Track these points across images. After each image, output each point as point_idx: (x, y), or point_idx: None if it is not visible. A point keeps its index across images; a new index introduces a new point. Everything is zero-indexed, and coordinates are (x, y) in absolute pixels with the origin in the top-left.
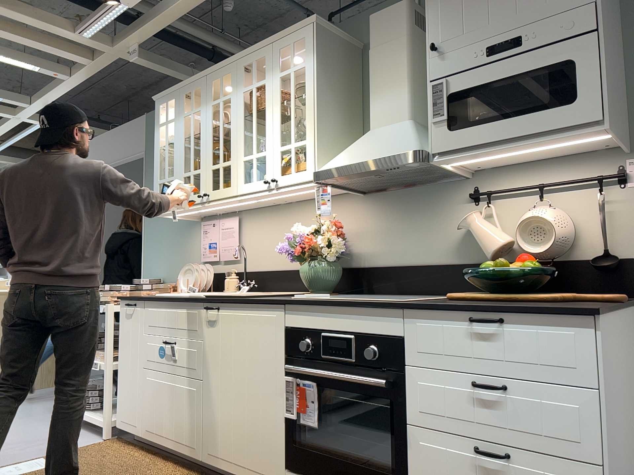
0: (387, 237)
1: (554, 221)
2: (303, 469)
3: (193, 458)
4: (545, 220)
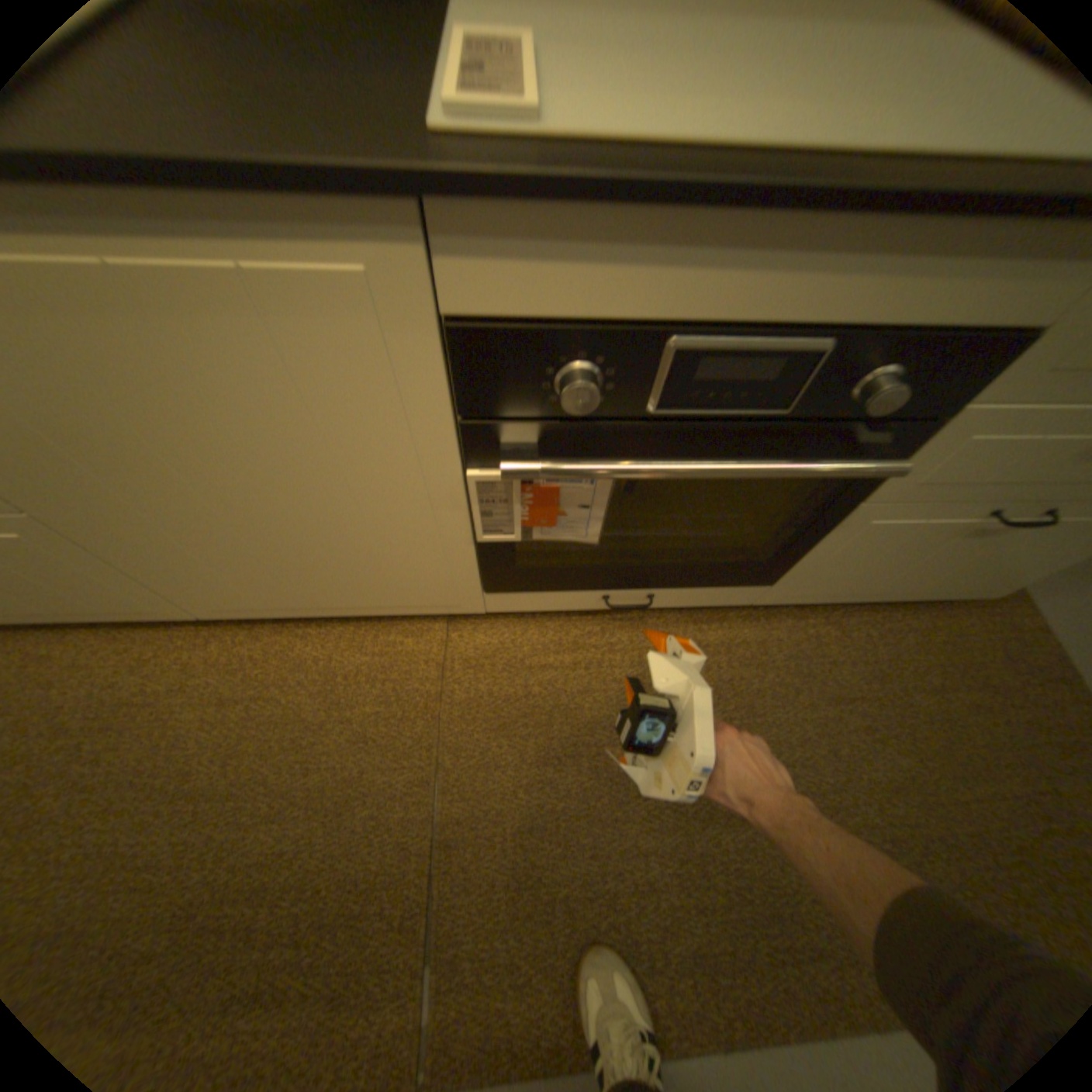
0: None
1: None
2: (536, 587)
3: (163, 621)
4: None
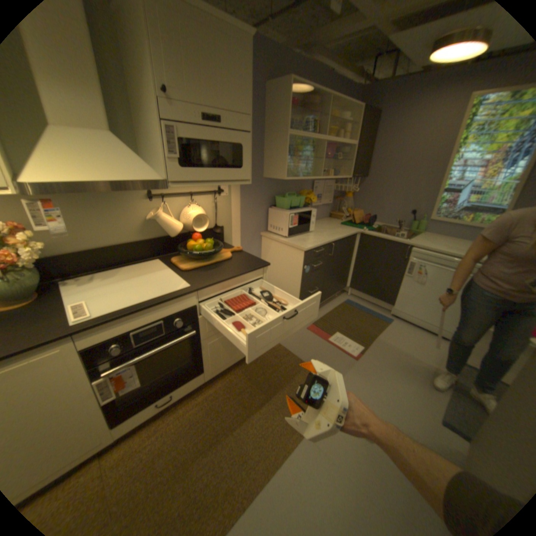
0: (69, 227)
1: (206, 215)
2: (129, 415)
3: None
4: (203, 215)
